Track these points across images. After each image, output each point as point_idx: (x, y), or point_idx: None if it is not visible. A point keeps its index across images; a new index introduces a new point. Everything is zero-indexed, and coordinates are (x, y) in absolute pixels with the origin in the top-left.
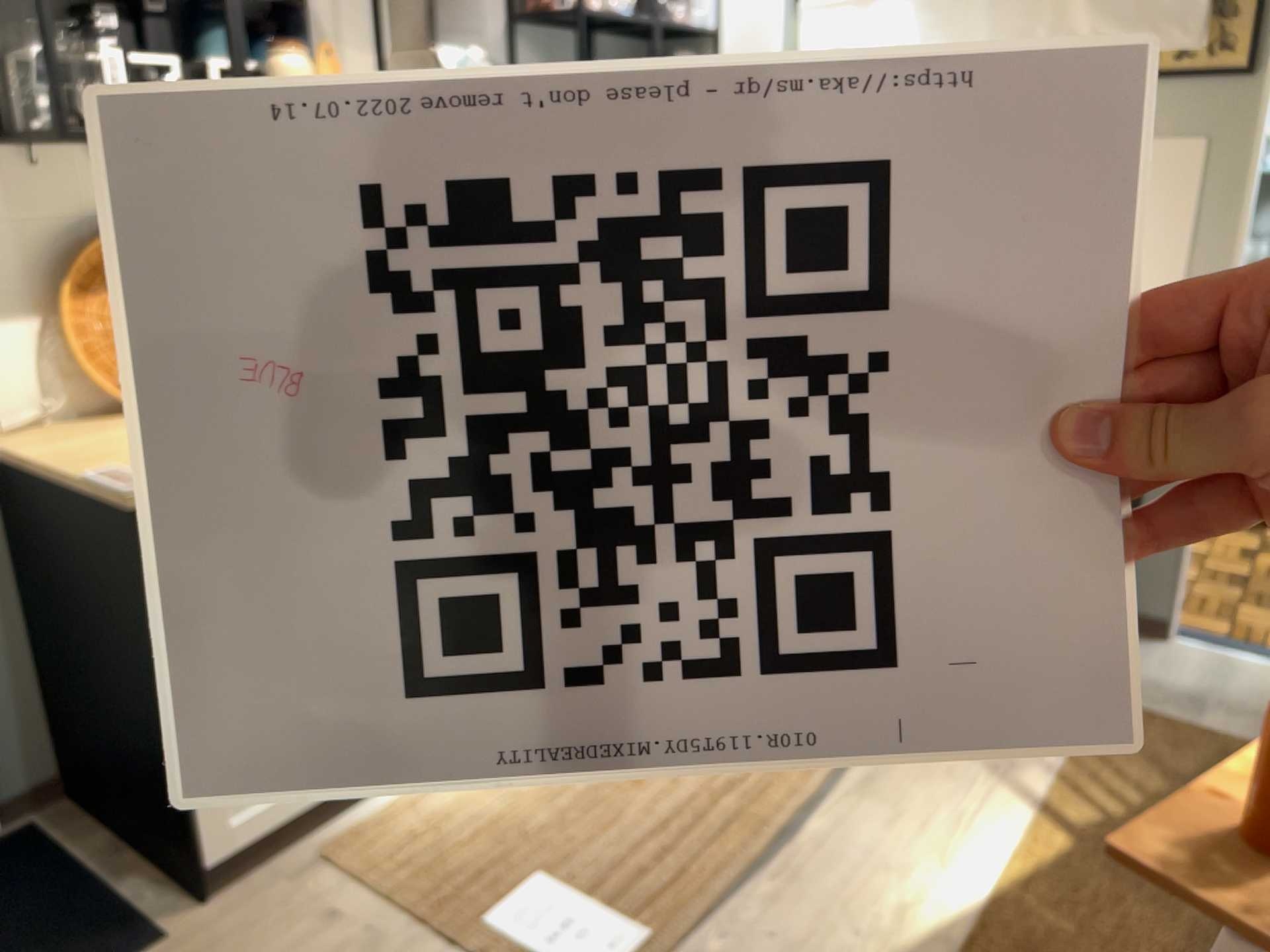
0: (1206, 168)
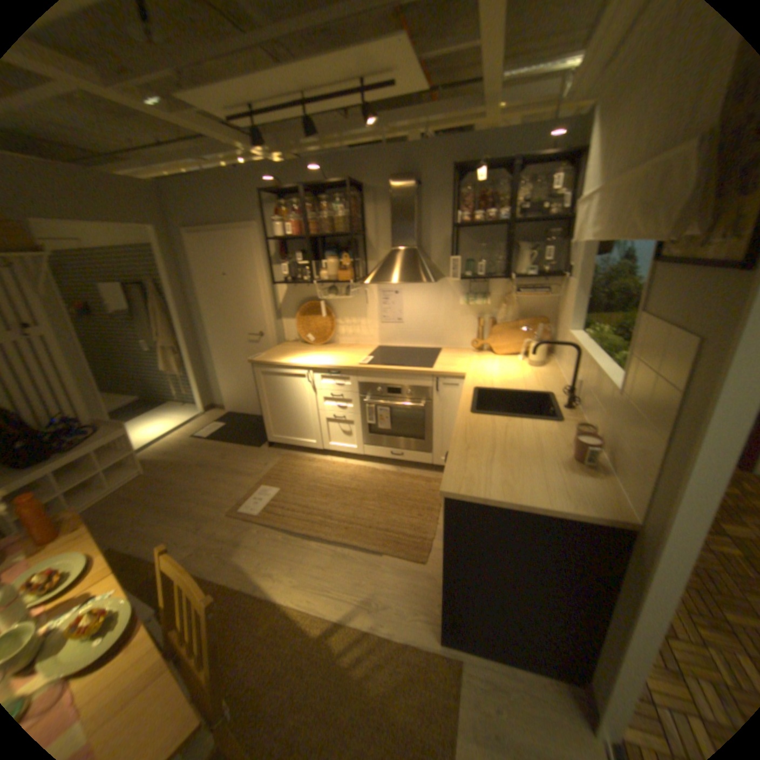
0: (694, 373)
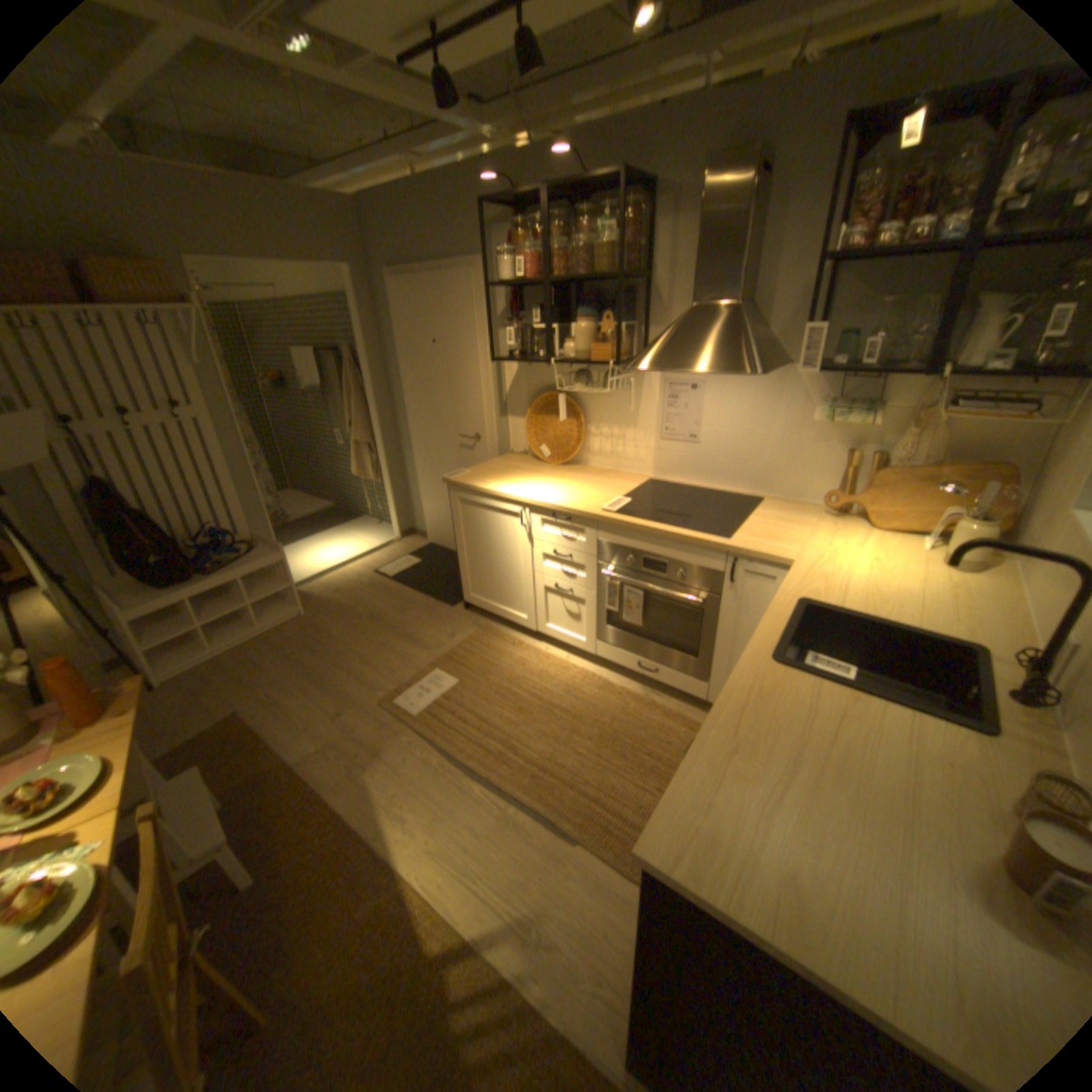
0: None
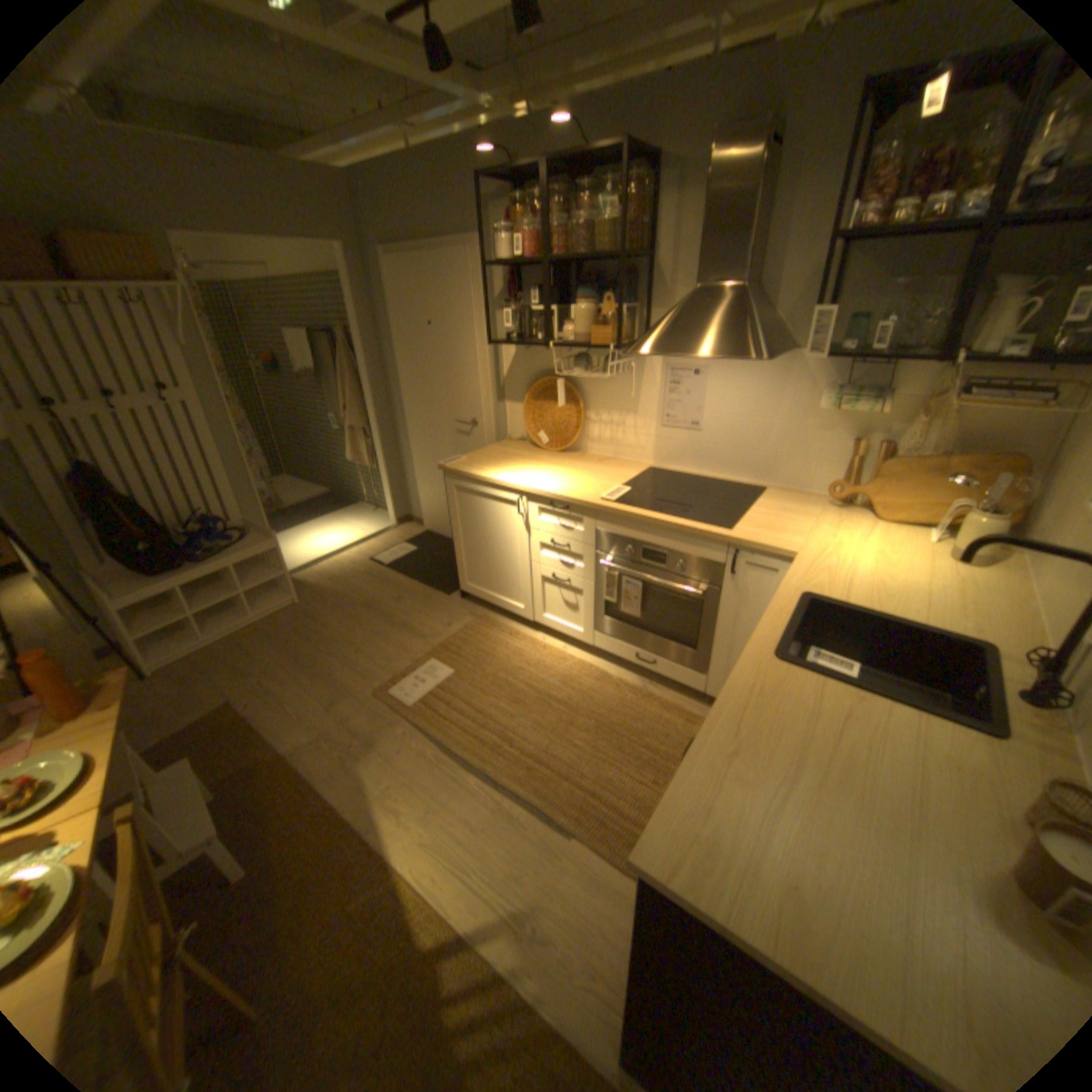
0: None
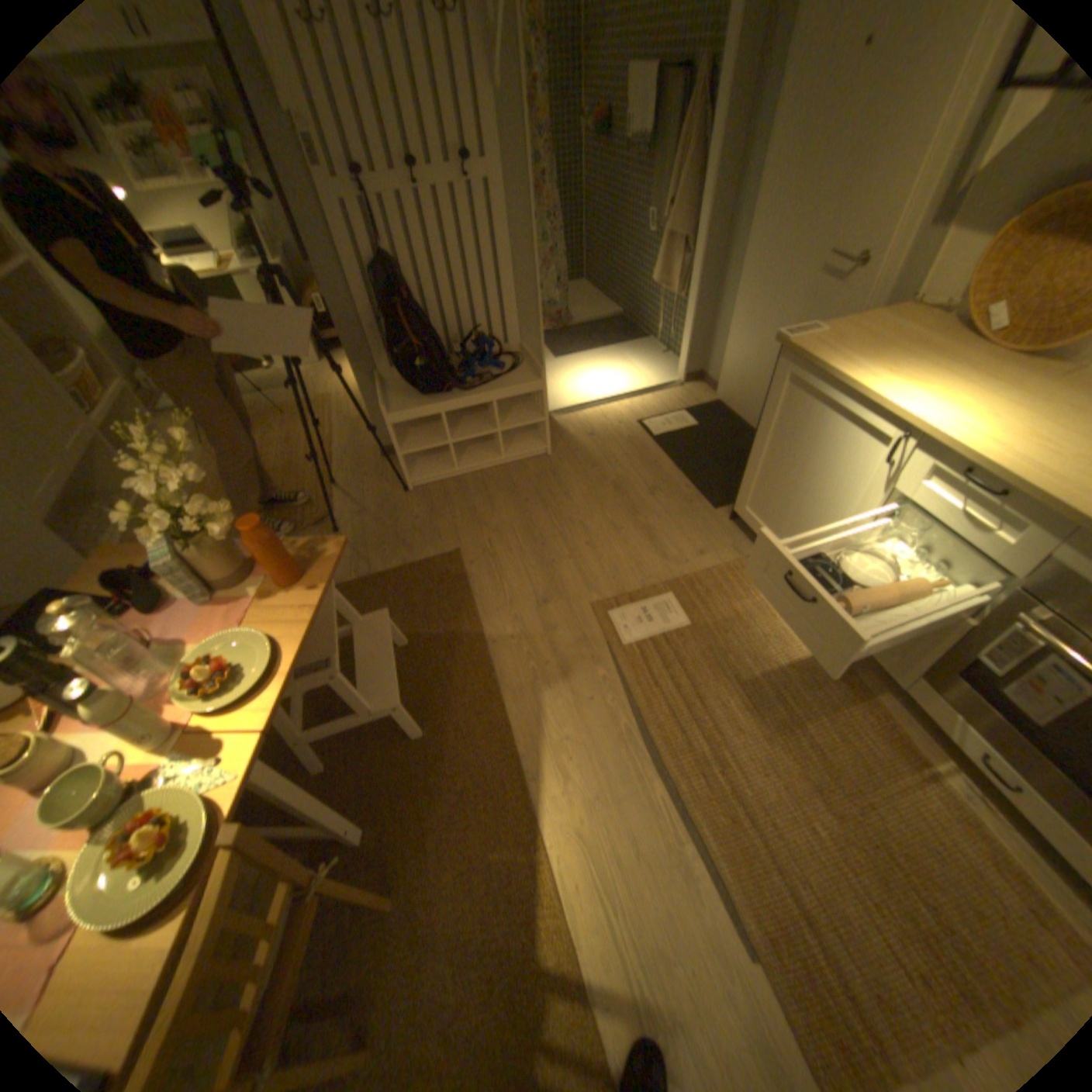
0: None
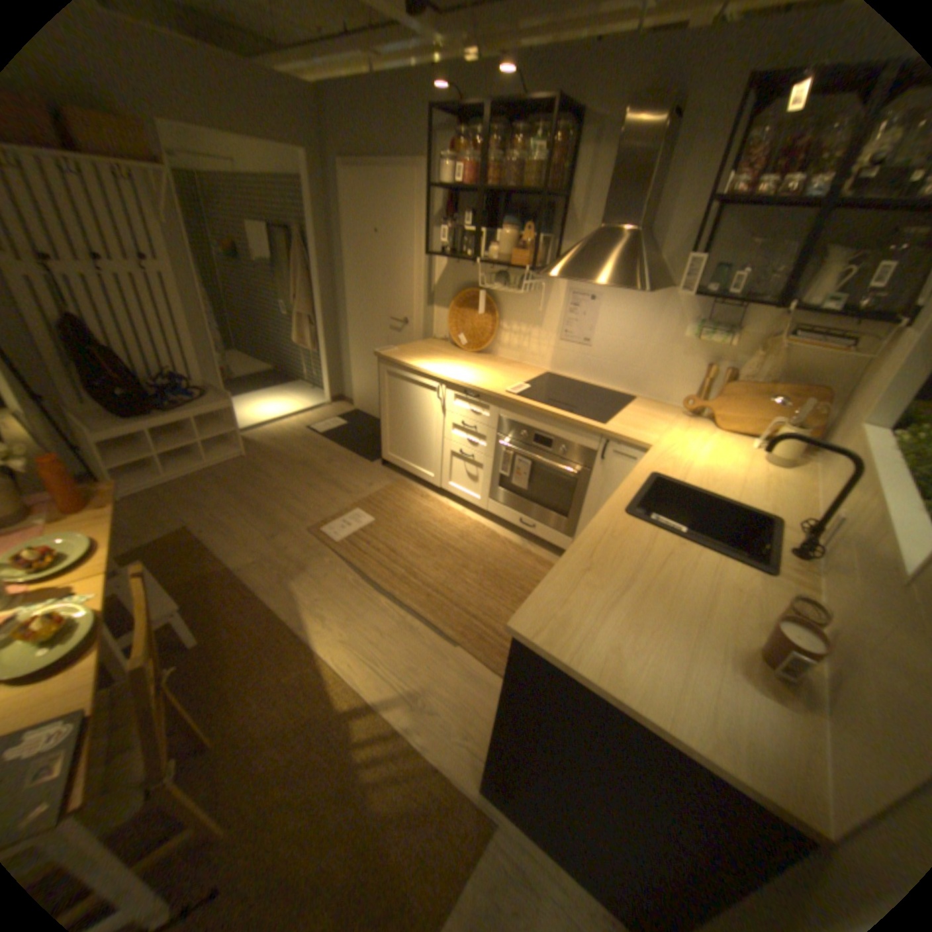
0: None
